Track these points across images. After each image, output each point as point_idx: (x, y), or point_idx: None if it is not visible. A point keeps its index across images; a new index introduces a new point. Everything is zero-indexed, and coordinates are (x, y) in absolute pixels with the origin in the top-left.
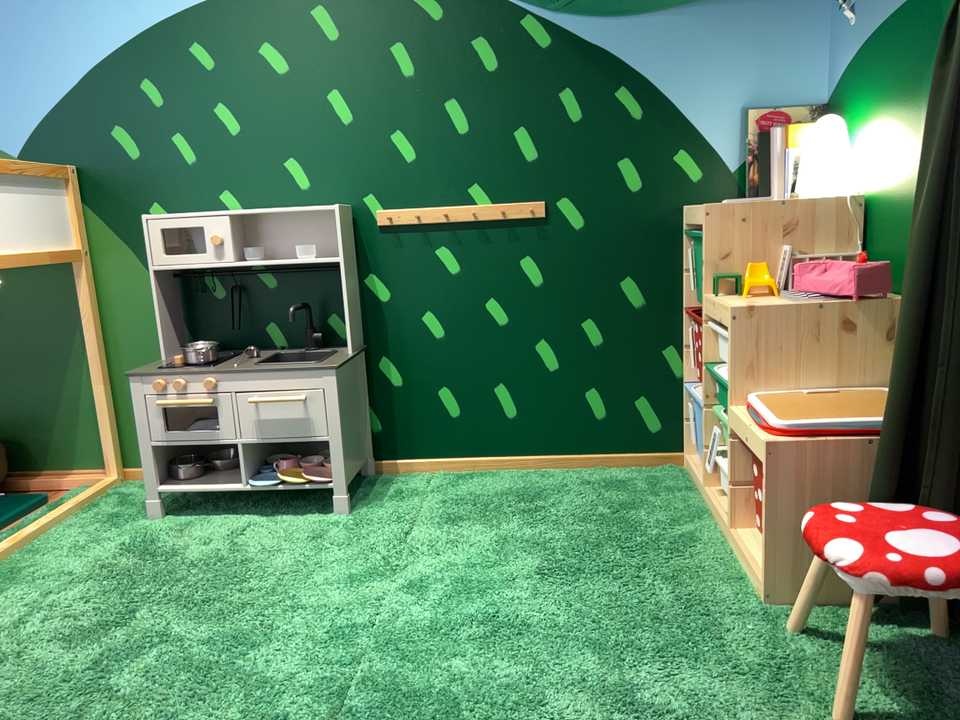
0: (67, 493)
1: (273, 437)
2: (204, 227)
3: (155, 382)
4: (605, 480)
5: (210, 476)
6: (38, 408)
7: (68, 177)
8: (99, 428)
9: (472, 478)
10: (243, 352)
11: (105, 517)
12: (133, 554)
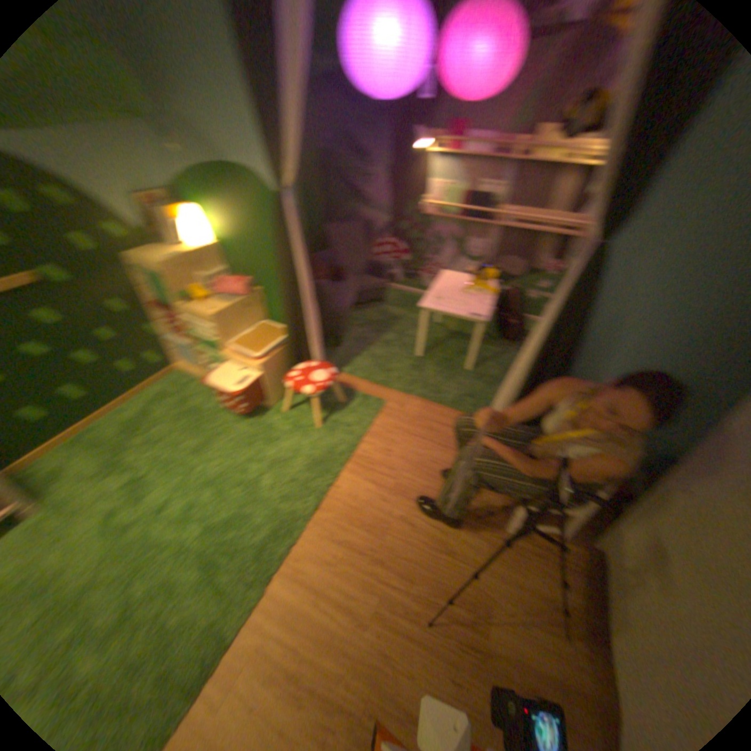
0: None
1: None
2: None
3: None
4: (150, 398)
5: None
6: None
7: None
8: None
9: (75, 442)
10: None
11: None
12: None
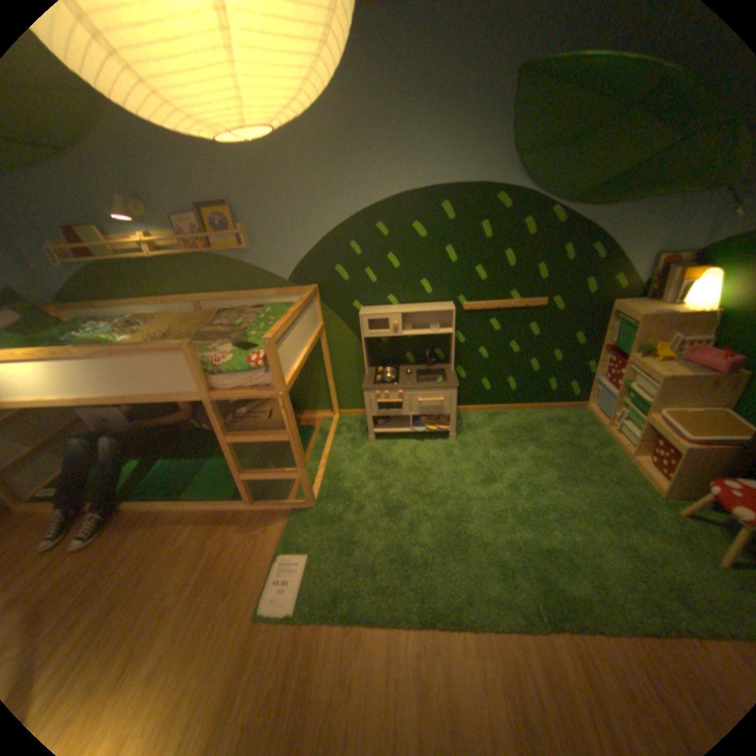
0: (318, 423)
1: (425, 413)
2: (388, 320)
3: (375, 393)
4: (555, 418)
5: (390, 422)
6: (301, 388)
7: (316, 293)
8: (328, 396)
9: (494, 416)
10: (397, 368)
11: (349, 441)
12: (377, 464)
